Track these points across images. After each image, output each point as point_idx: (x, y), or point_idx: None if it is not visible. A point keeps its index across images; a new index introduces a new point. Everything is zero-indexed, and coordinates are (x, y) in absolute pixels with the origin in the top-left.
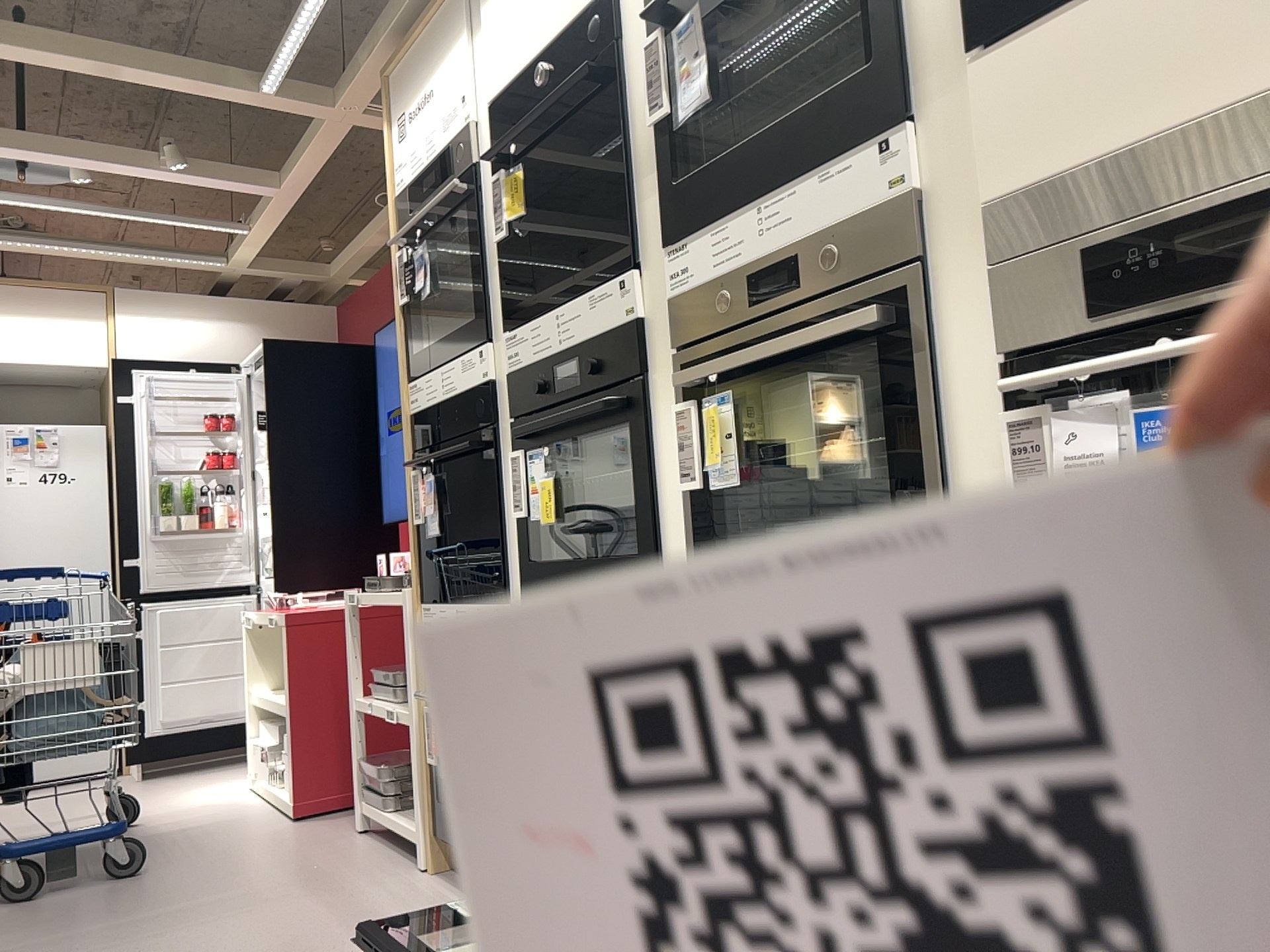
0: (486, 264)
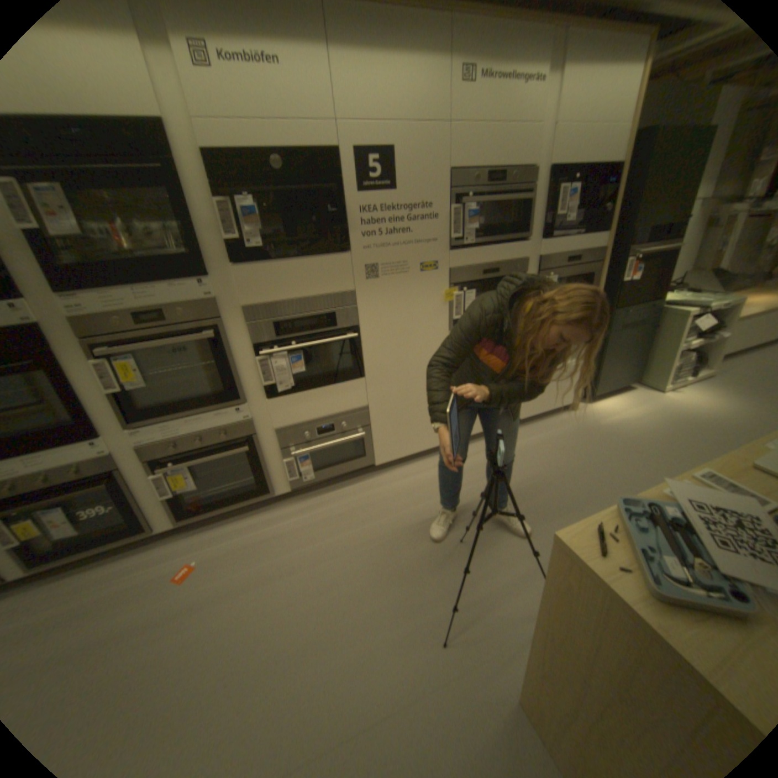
0: None
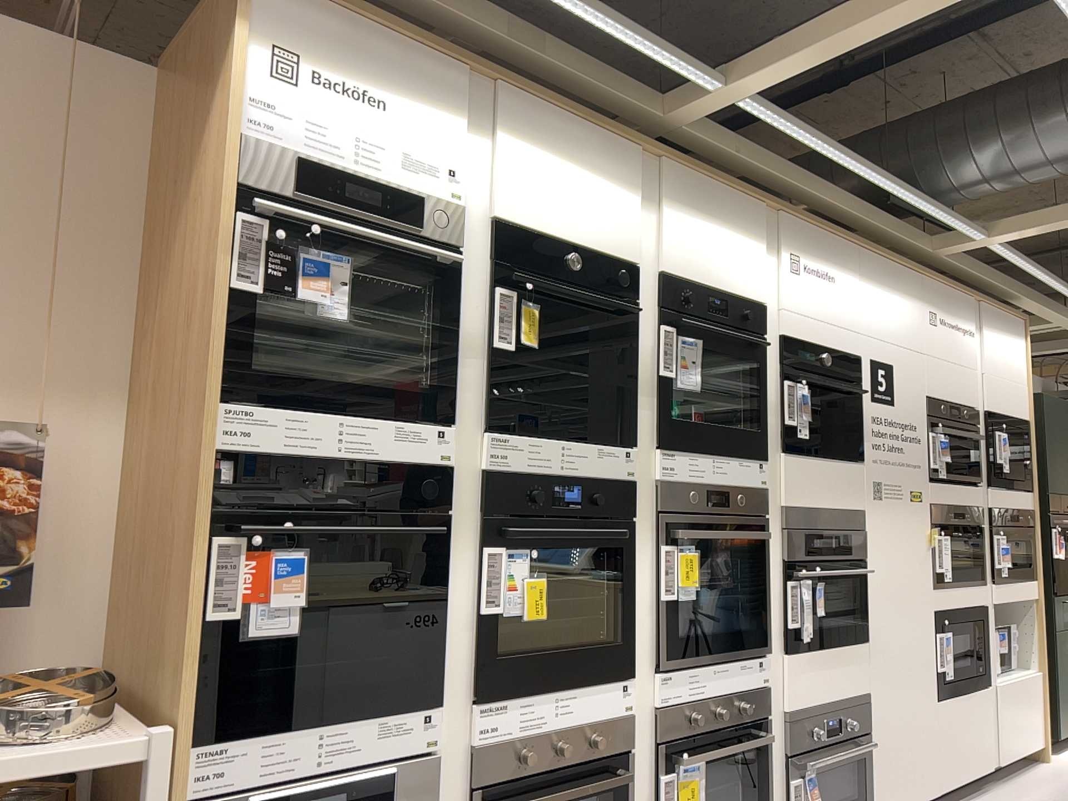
0: (462, 351)
